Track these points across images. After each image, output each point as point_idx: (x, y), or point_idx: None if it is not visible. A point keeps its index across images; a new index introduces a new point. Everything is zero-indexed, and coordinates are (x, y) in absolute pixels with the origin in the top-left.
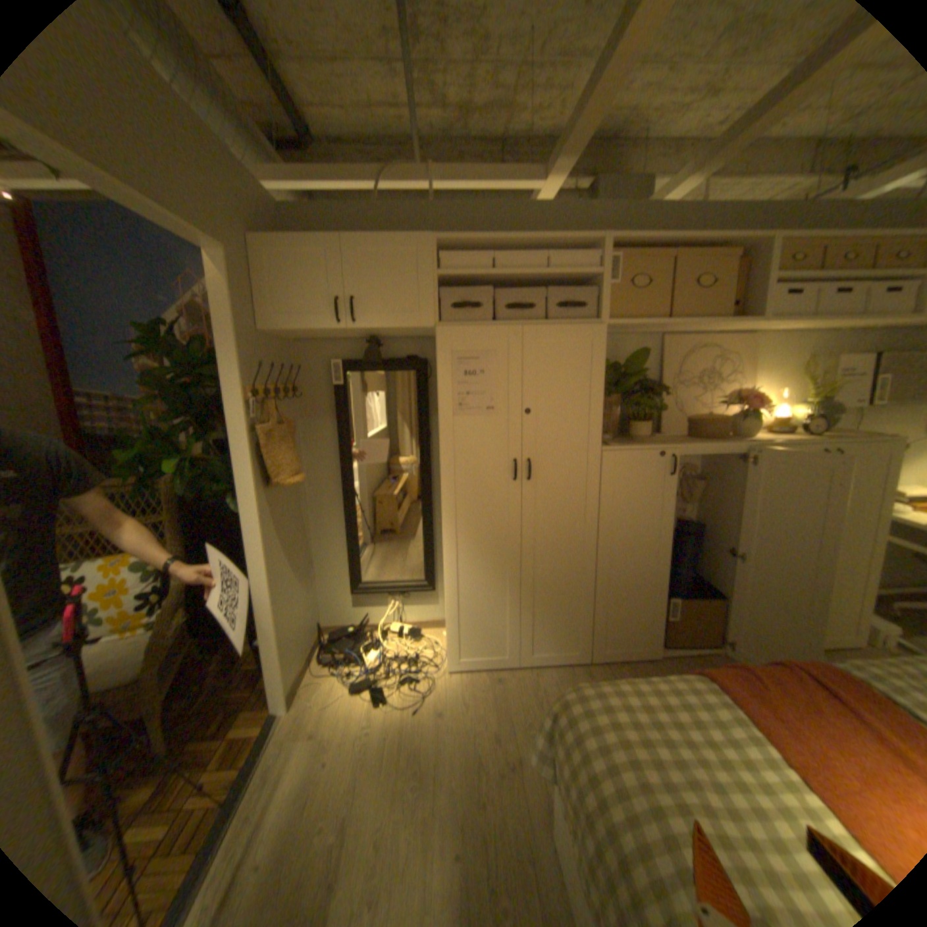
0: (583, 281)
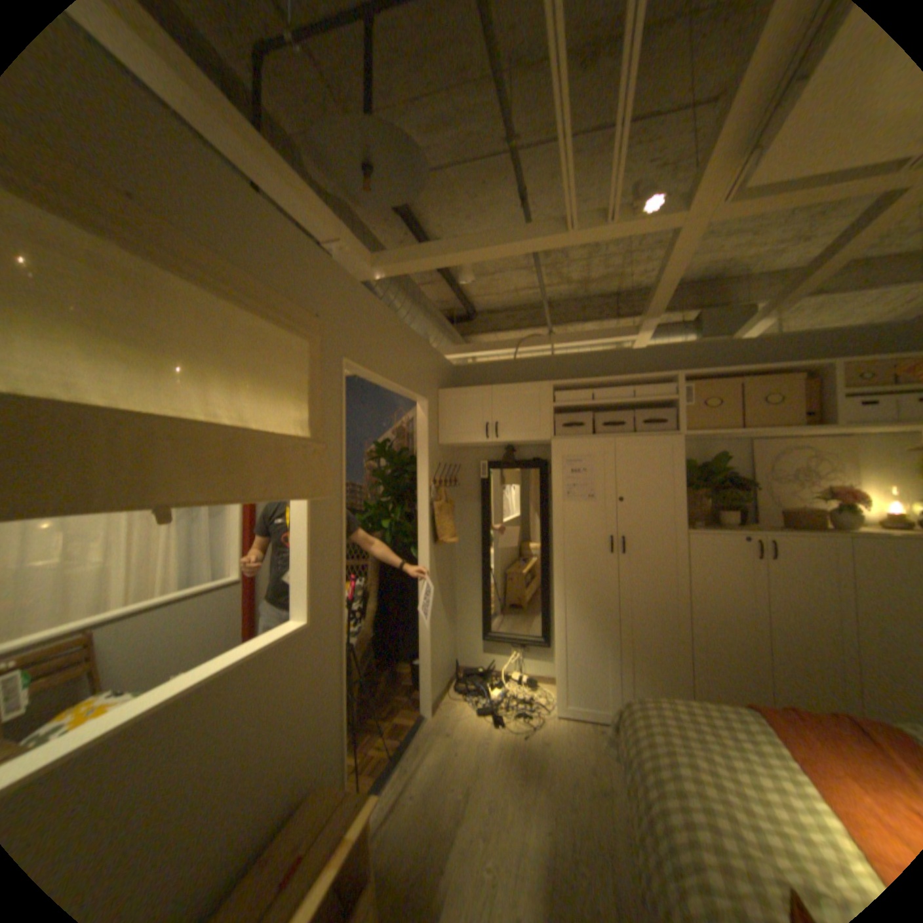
0: (665, 404)
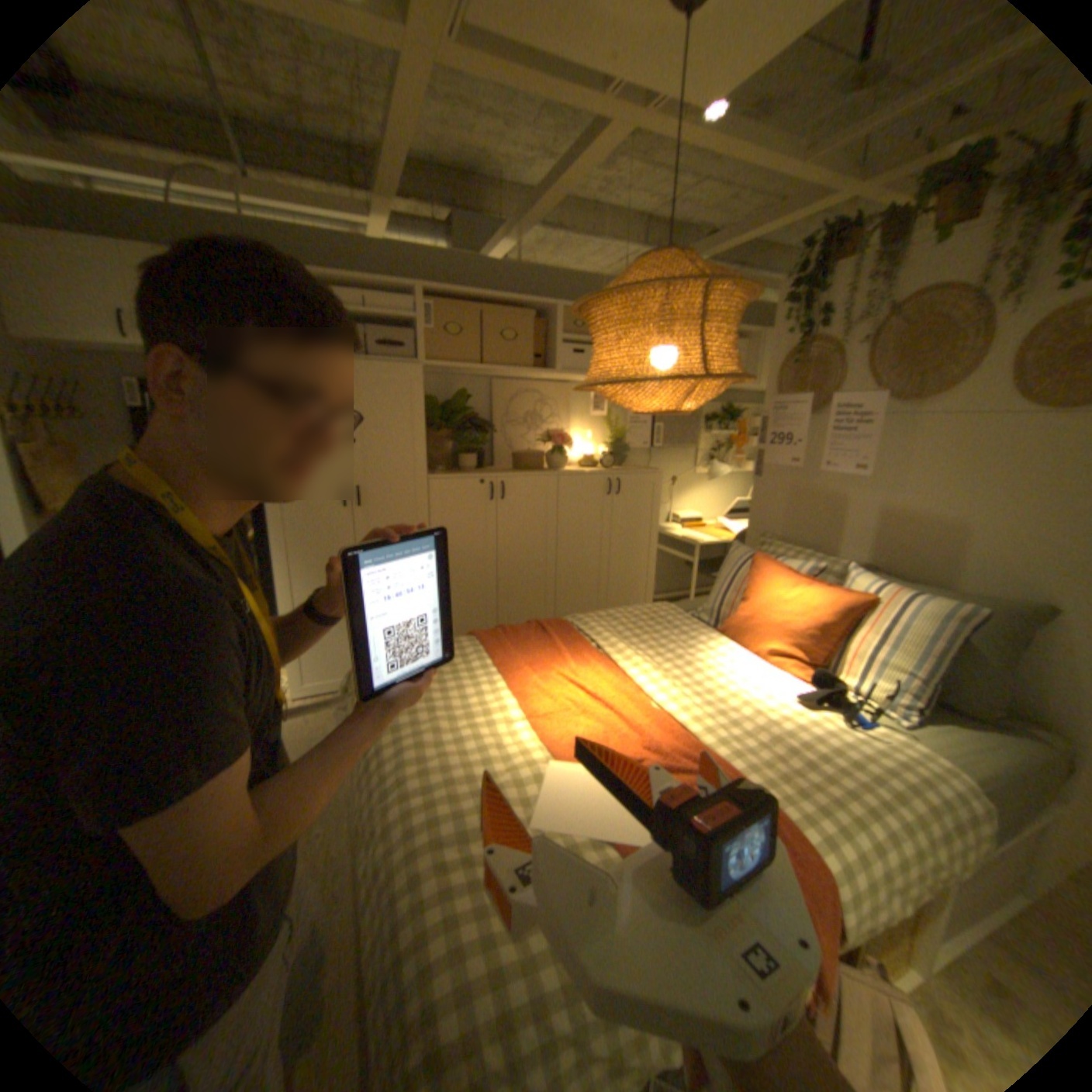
0: (404, 322)
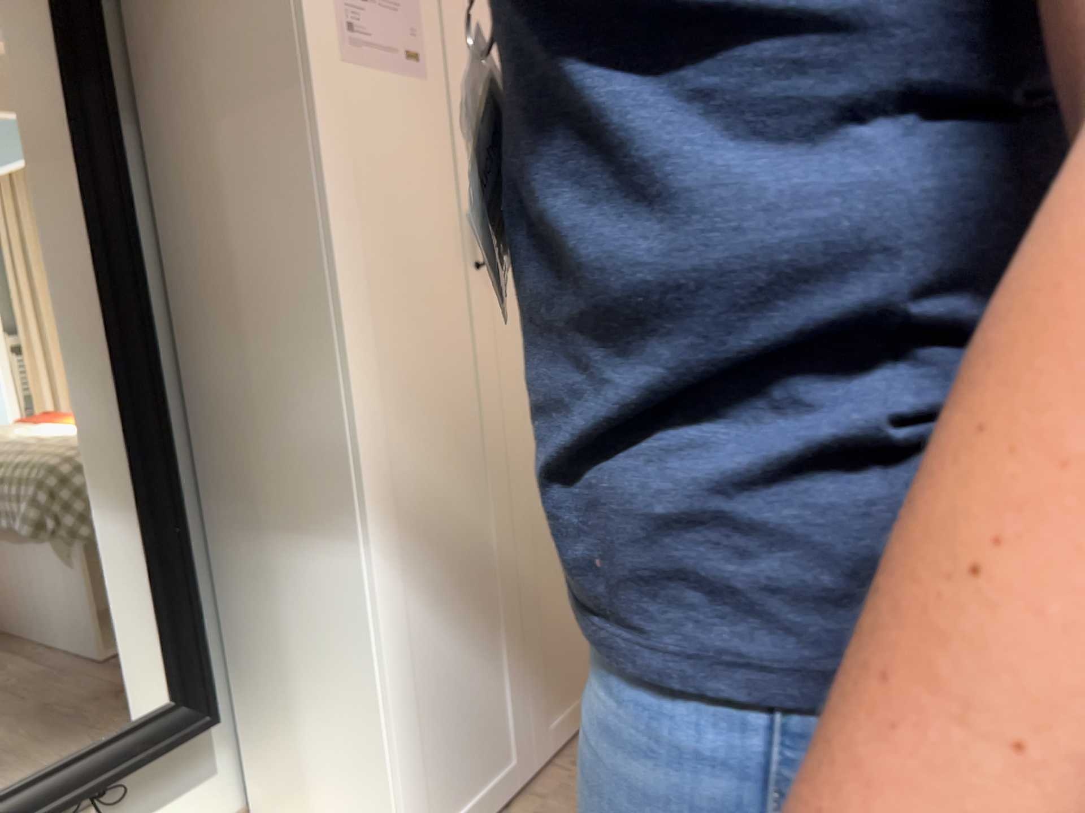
0: None
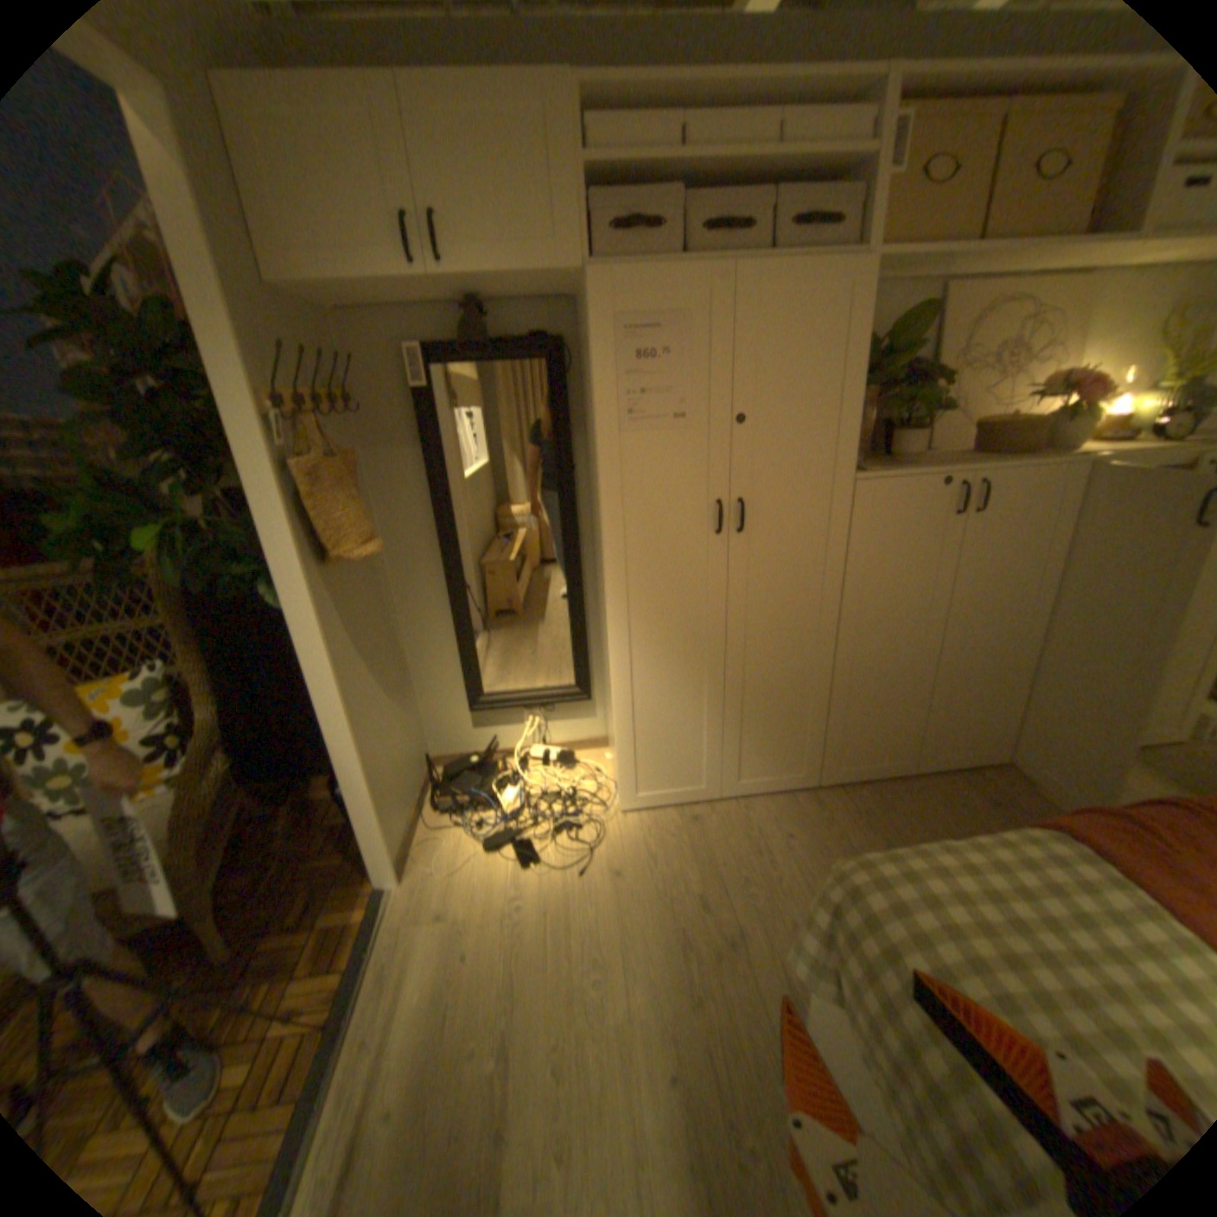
0: (835, 176)
